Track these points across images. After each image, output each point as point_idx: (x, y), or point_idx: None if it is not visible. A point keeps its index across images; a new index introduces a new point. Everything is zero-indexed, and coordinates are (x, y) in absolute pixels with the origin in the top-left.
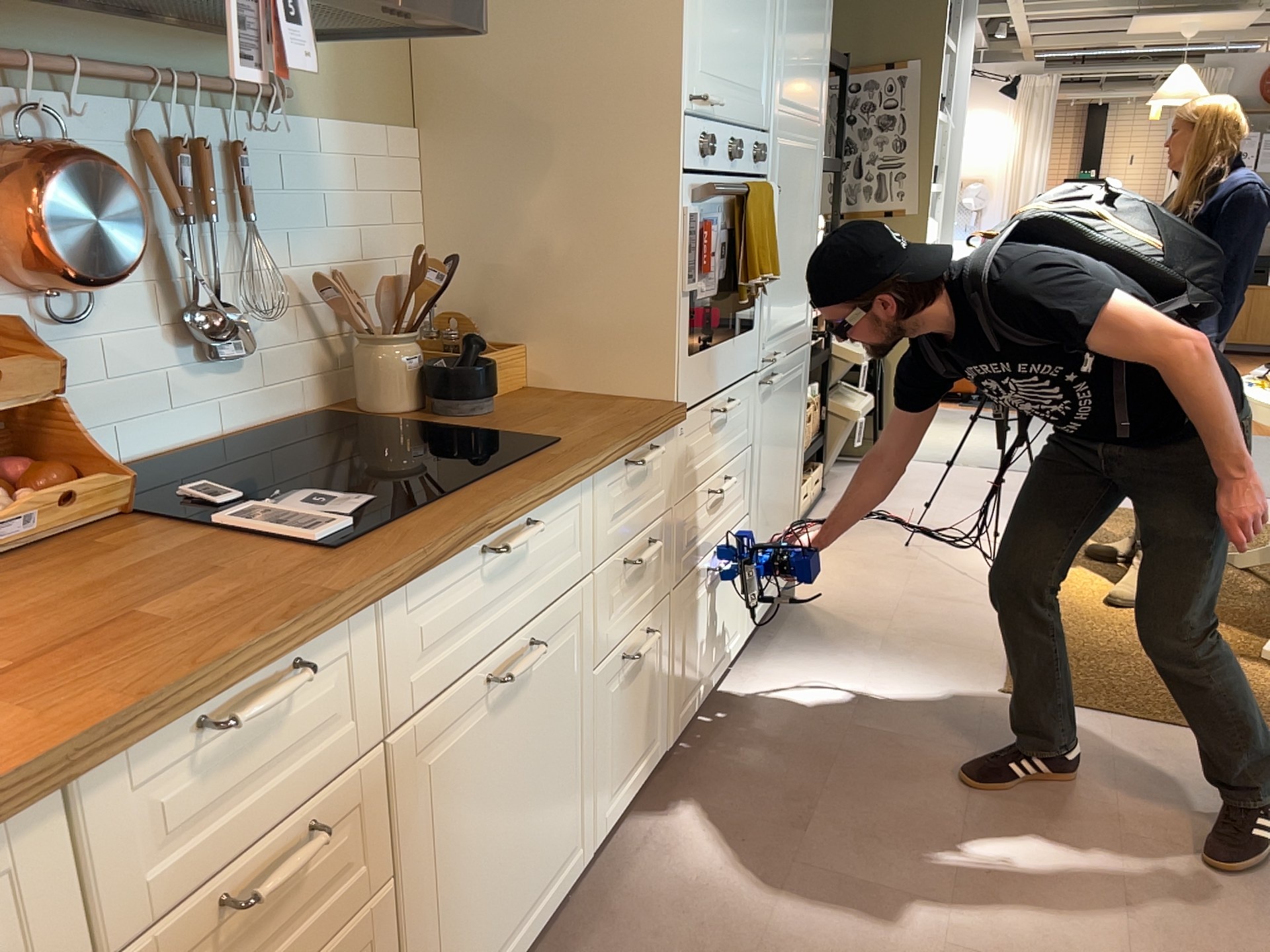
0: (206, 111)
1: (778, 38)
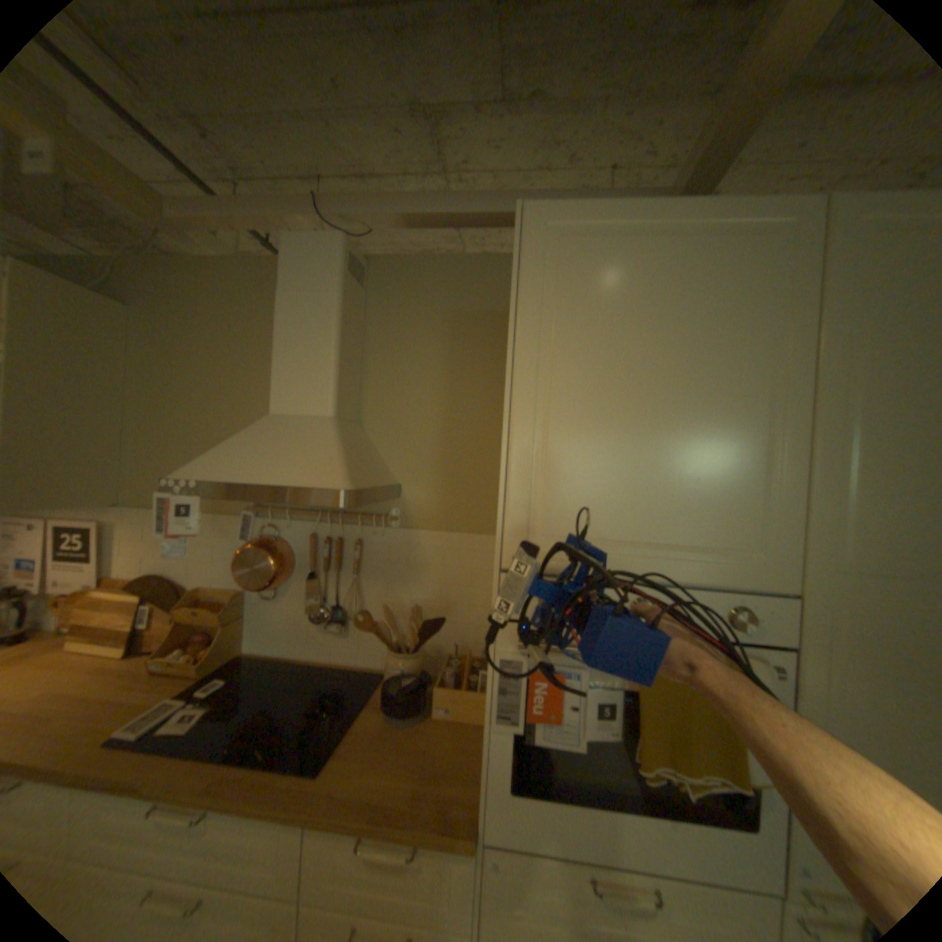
0: (347, 524)
1: (824, 480)
